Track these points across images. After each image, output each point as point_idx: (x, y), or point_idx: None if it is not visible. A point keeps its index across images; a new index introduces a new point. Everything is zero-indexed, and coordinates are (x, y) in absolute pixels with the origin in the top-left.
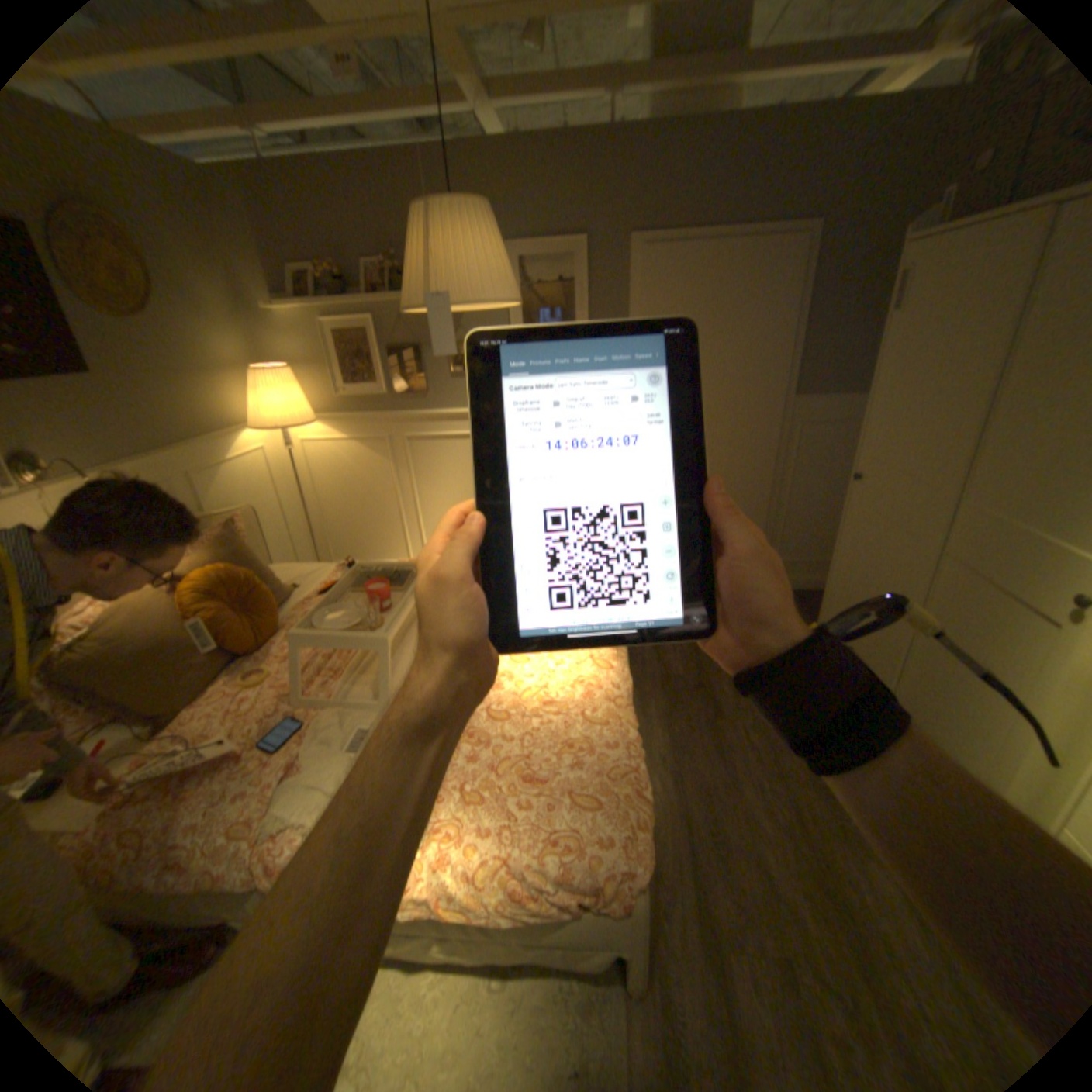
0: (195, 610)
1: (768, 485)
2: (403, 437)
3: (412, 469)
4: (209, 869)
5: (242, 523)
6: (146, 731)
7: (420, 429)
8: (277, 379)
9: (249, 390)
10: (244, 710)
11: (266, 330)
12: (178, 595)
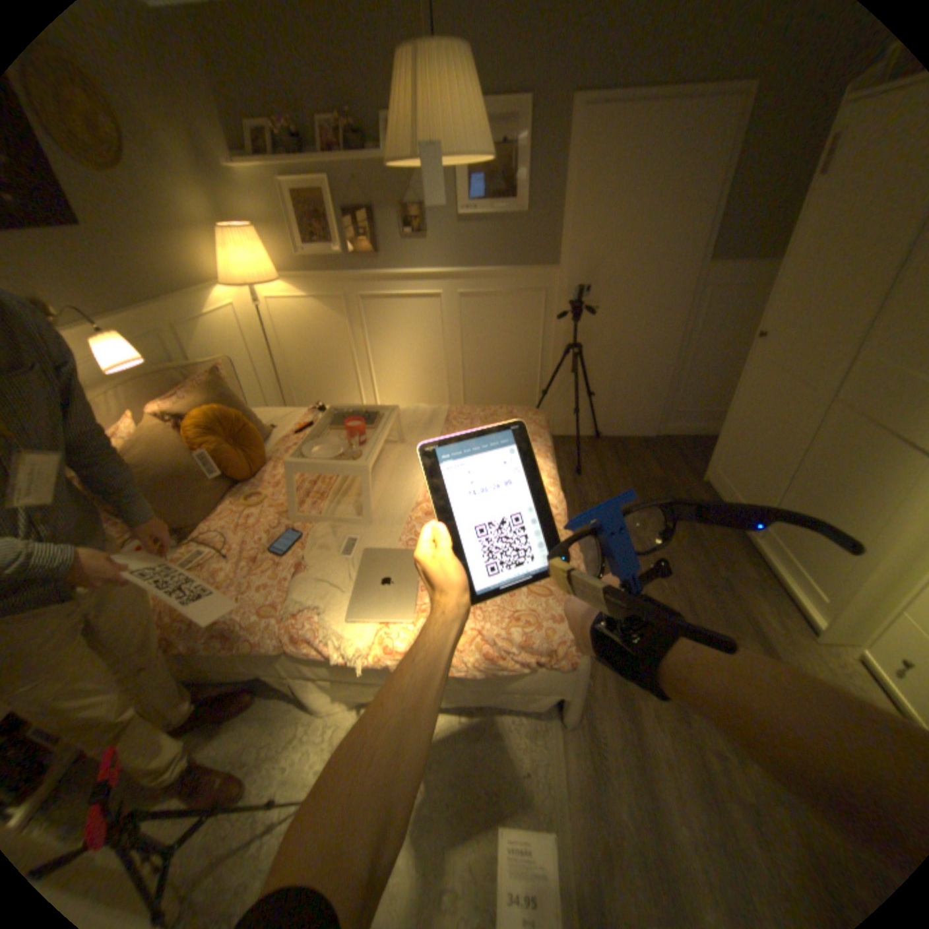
0: (200, 442)
1: (677, 344)
2: (357, 295)
3: (366, 326)
4: (247, 637)
5: (224, 370)
6: (173, 539)
7: (373, 288)
8: (244, 237)
9: (219, 248)
10: (251, 523)
11: (228, 188)
12: (185, 430)
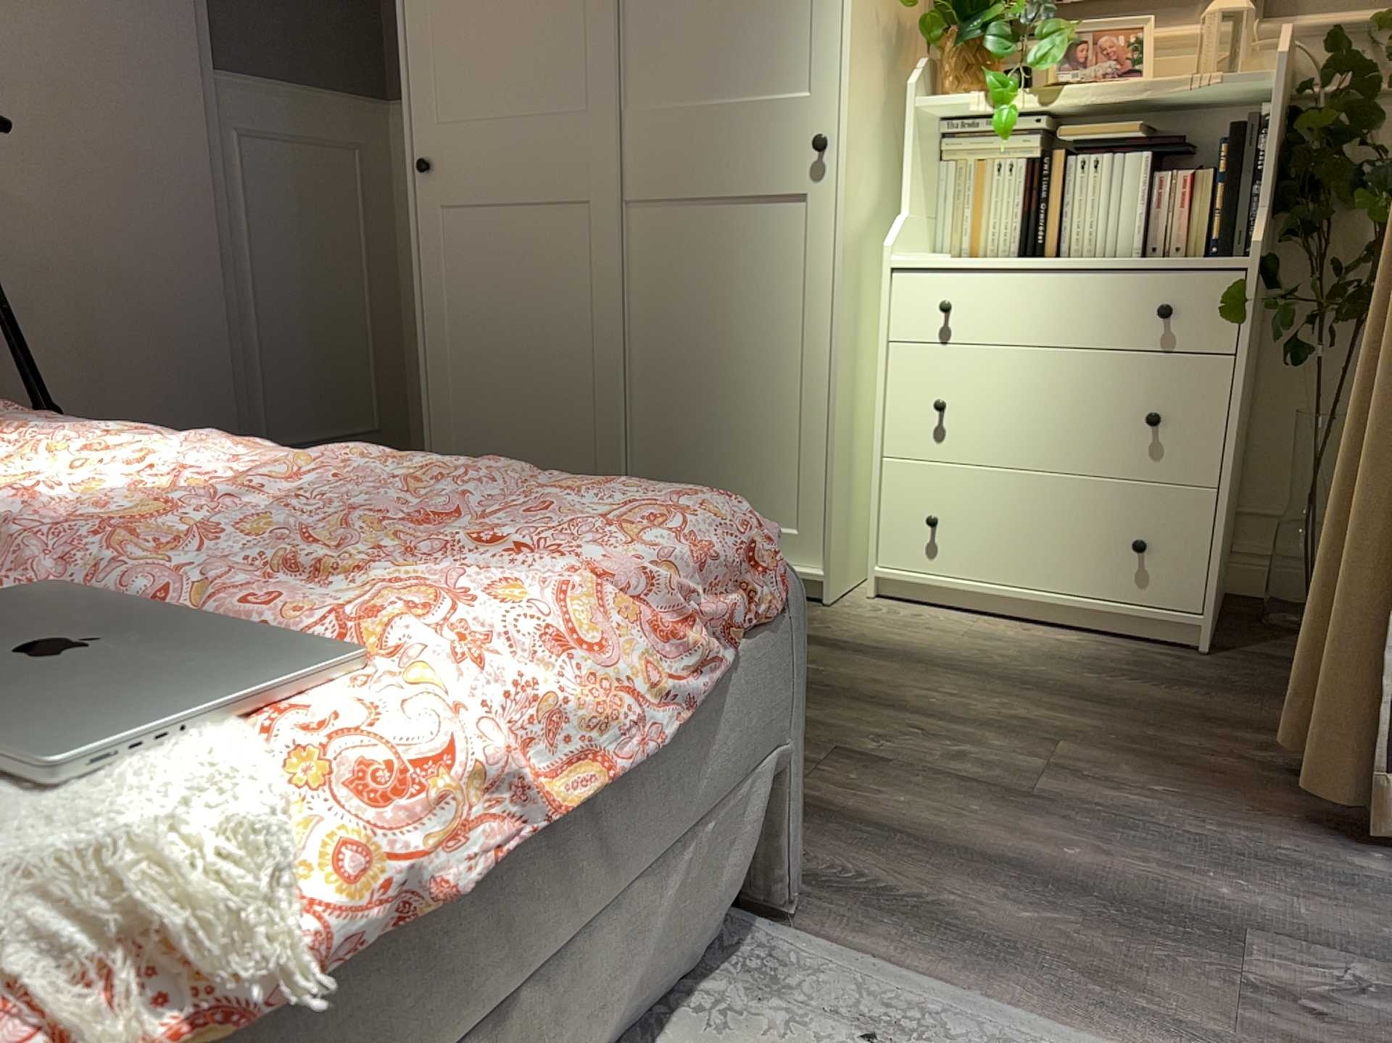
0: None
1: (218, 263)
2: None
3: None
4: None
5: None
6: None
7: None
8: None
9: None
10: None
11: None
12: None
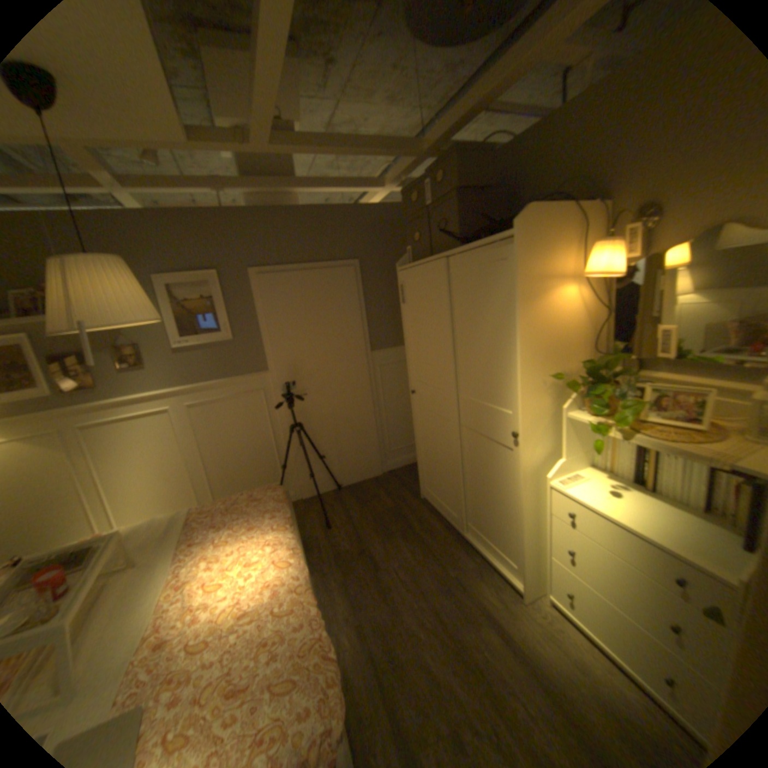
0: None
1: (371, 406)
2: (75, 427)
3: (89, 452)
4: None
5: None
6: None
7: (93, 417)
8: None
9: None
10: None
11: None
12: None
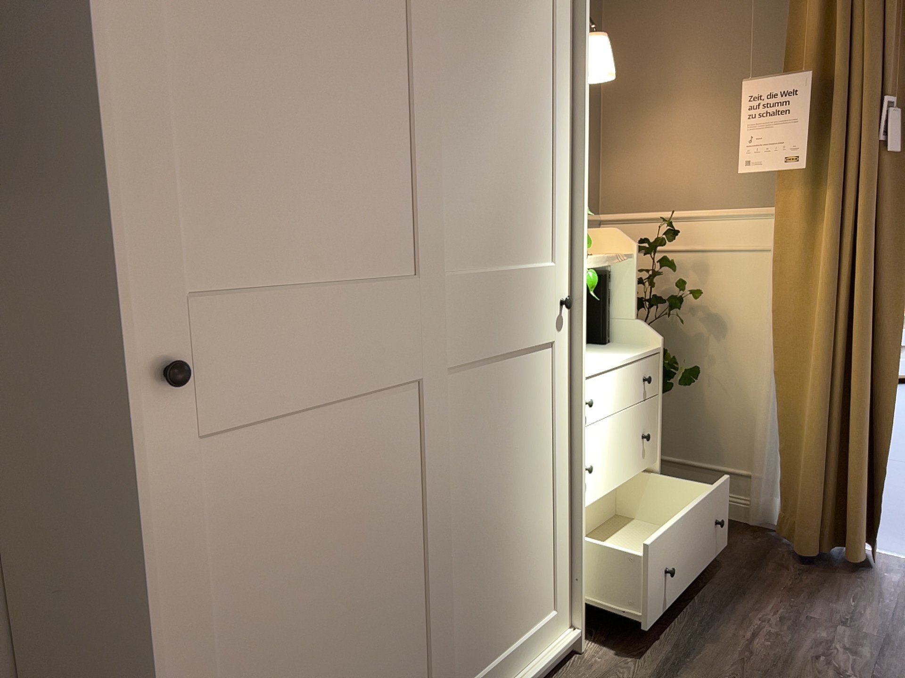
0: None
1: None
2: None
3: None
4: None
5: None
6: None
7: None
8: None
9: None
10: None
11: None
12: None
